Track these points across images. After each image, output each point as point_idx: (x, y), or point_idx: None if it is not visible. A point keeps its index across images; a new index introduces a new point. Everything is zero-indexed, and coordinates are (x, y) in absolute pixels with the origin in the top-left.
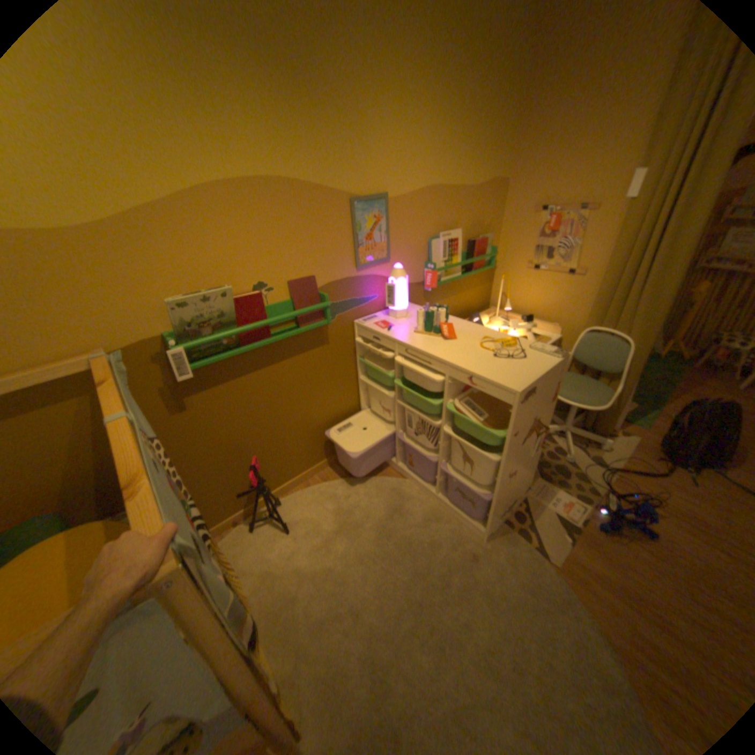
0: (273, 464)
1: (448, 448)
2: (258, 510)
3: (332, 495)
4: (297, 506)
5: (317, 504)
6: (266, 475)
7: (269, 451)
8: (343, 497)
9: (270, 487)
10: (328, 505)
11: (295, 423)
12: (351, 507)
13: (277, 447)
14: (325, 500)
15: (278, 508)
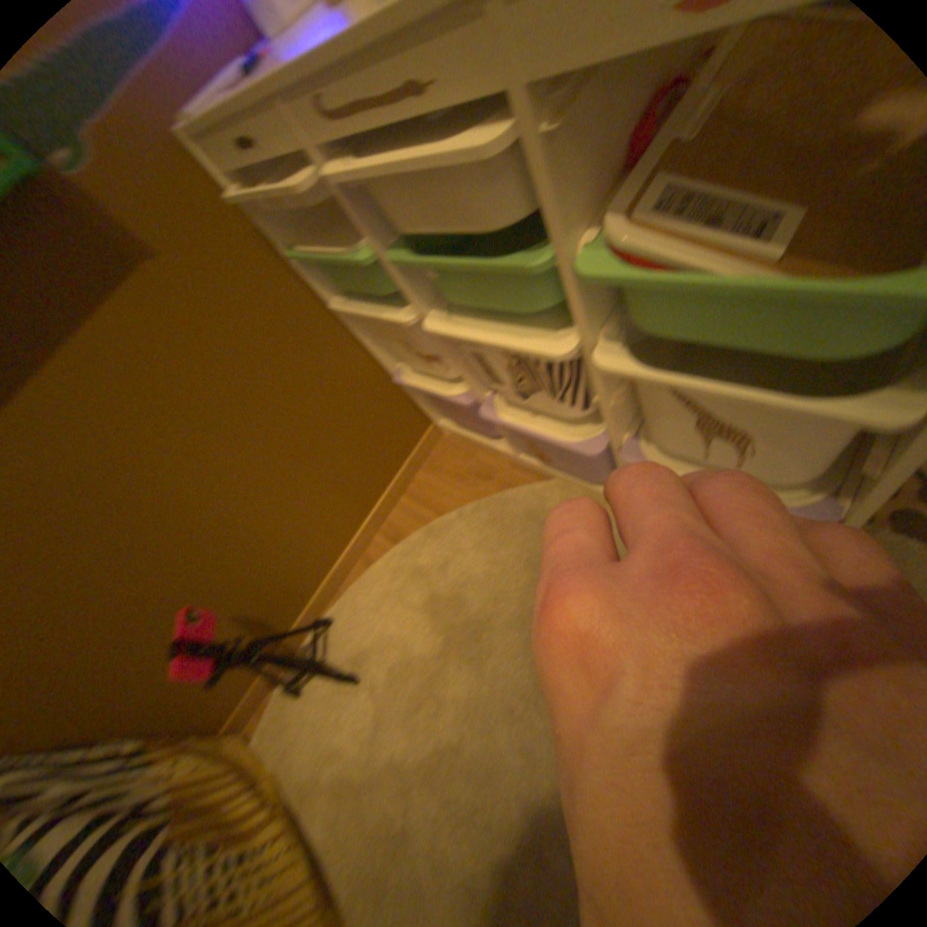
0: (261, 578)
1: (627, 402)
2: (298, 646)
3: (413, 572)
4: (358, 617)
5: (390, 600)
6: (264, 599)
7: (227, 568)
8: (435, 569)
9: (292, 605)
10: (412, 598)
11: (240, 491)
12: (454, 588)
13: (241, 550)
14: (402, 586)
15: (328, 632)
